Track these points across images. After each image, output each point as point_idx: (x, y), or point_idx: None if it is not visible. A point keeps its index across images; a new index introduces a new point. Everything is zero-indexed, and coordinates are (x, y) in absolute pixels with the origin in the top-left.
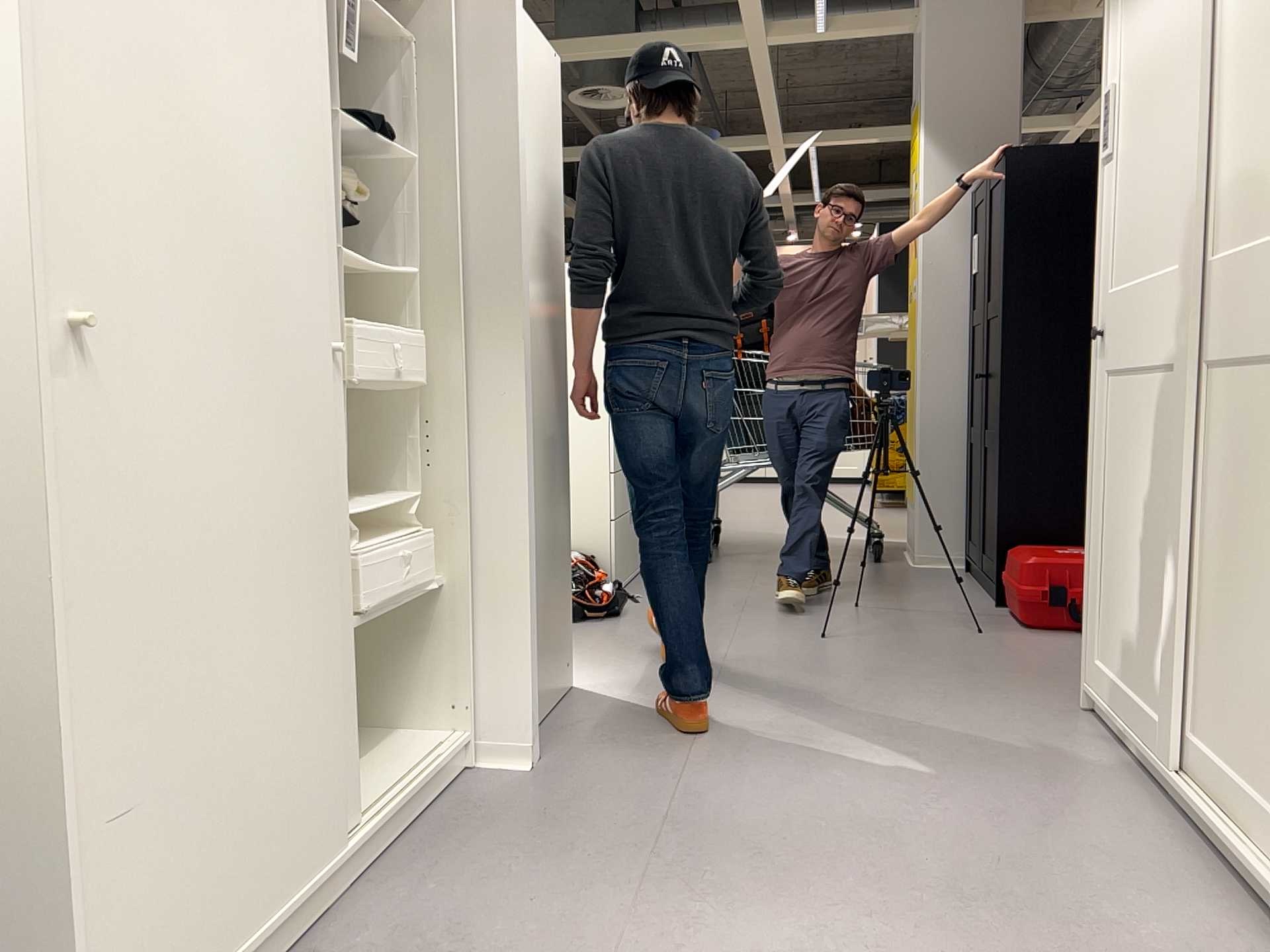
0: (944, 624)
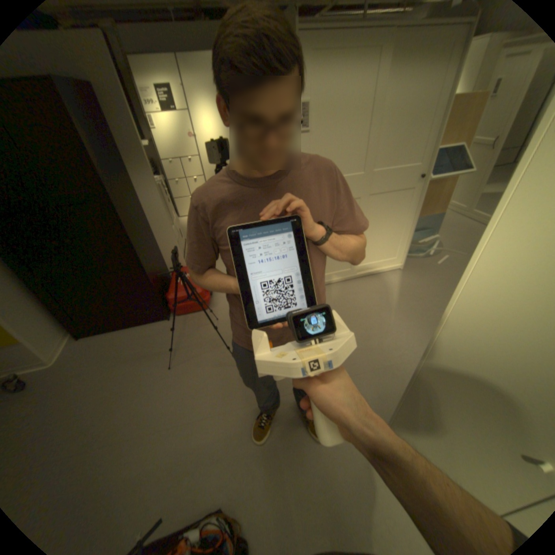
0: (205, 331)
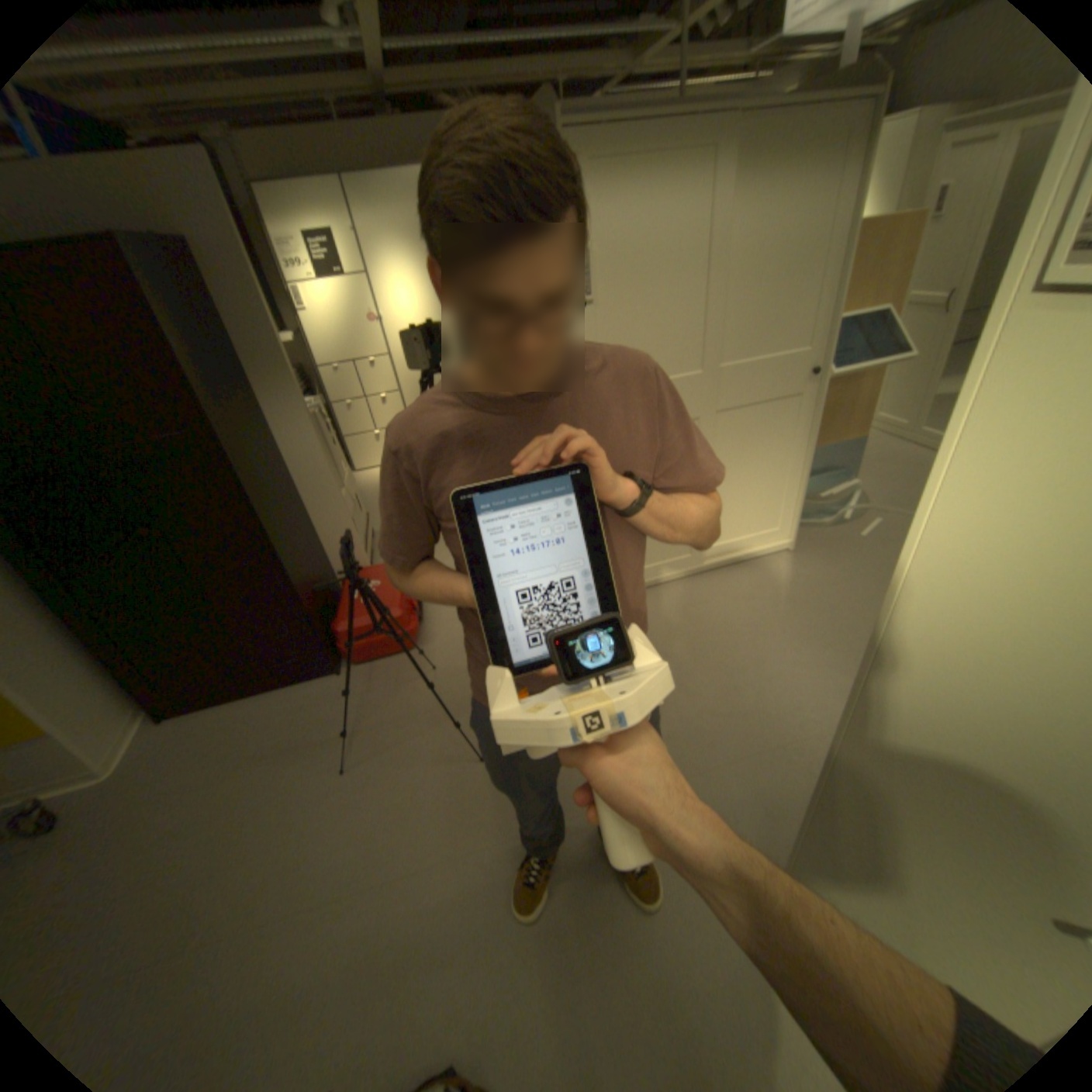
0: (411, 693)
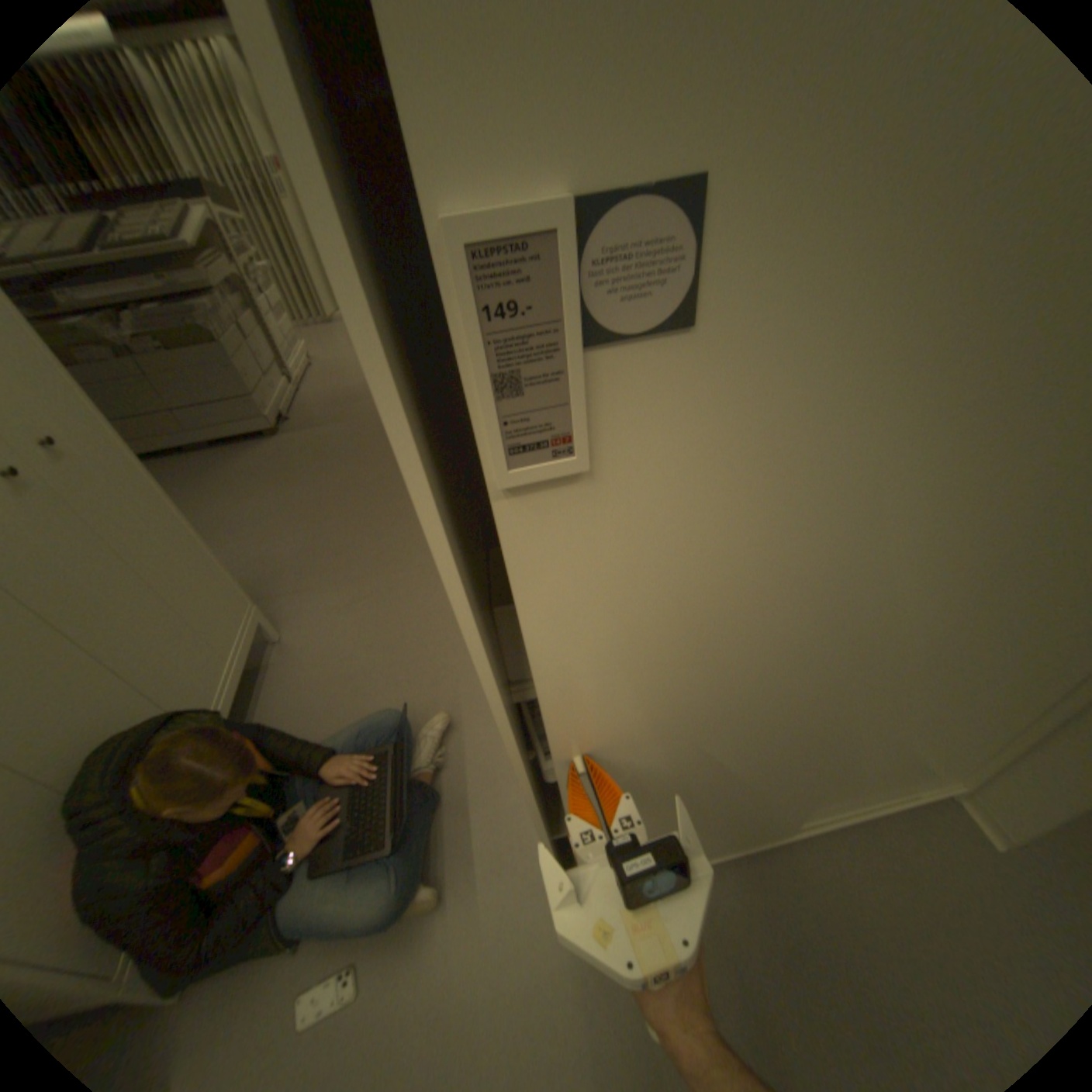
0: None
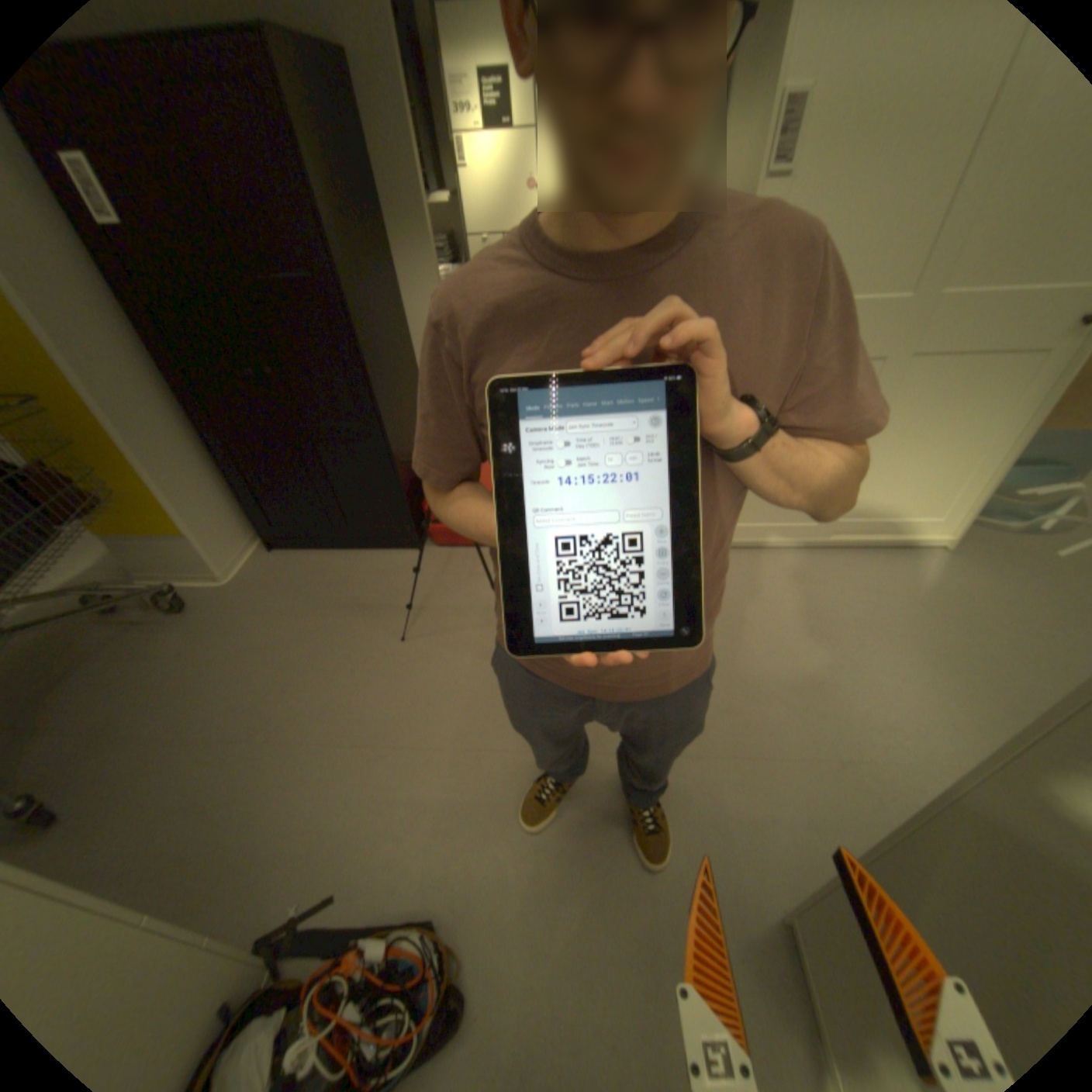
0: (481, 587)
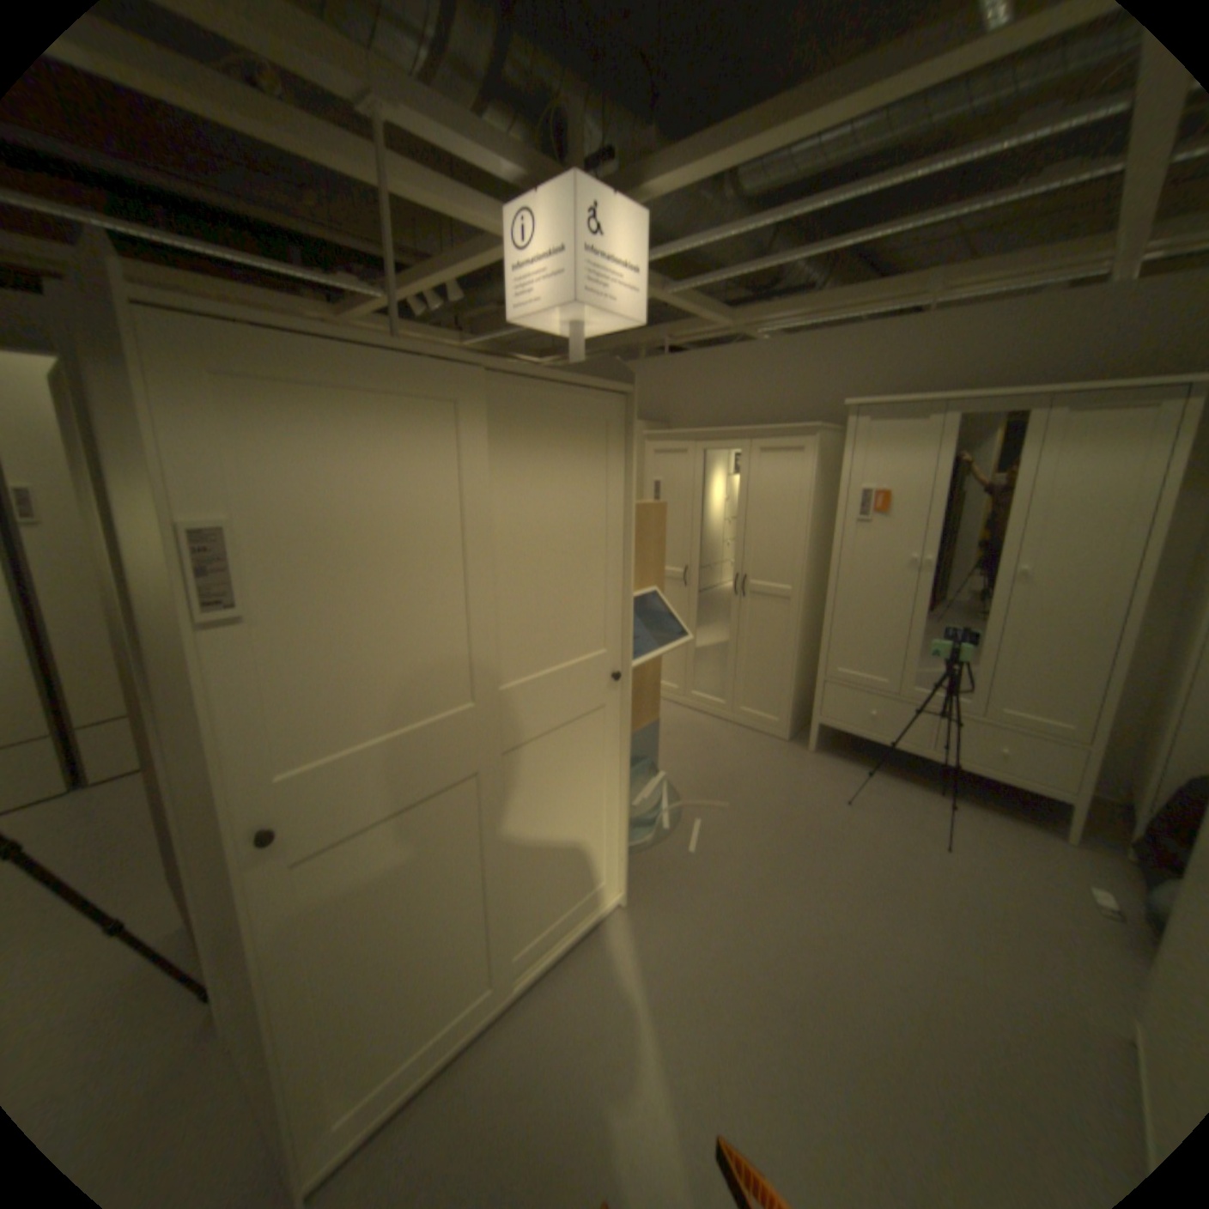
0: None
